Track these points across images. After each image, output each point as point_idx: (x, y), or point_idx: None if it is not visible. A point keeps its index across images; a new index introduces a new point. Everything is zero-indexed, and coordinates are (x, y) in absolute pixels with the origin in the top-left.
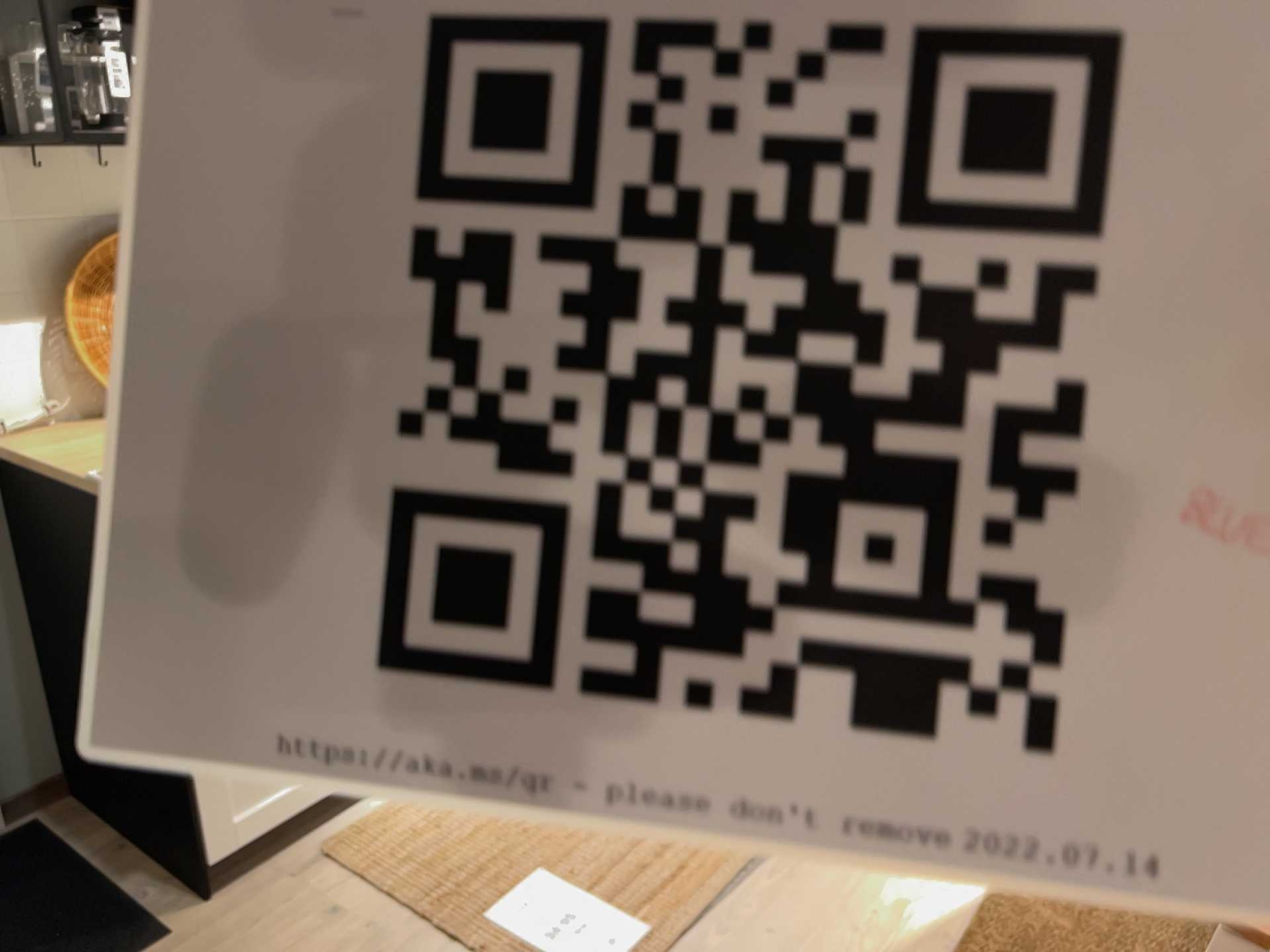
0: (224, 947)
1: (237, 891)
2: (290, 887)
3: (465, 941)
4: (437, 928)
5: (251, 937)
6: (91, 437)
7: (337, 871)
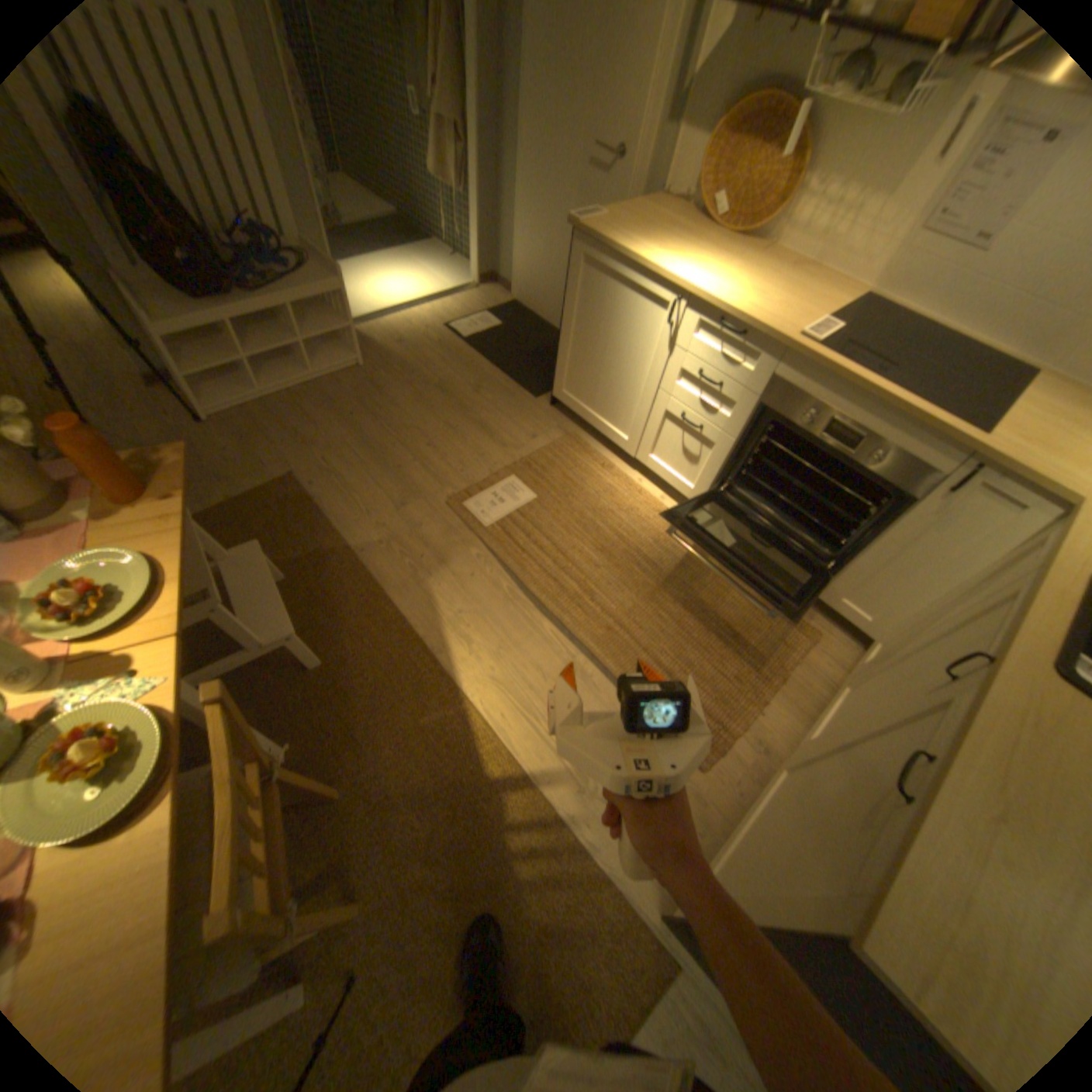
0: (525, 411)
1: (554, 413)
2: (552, 426)
3: (504, 470)
4: (514, 463)
5: (528, 417)
6: (667, 211)
7: (558, 438)
